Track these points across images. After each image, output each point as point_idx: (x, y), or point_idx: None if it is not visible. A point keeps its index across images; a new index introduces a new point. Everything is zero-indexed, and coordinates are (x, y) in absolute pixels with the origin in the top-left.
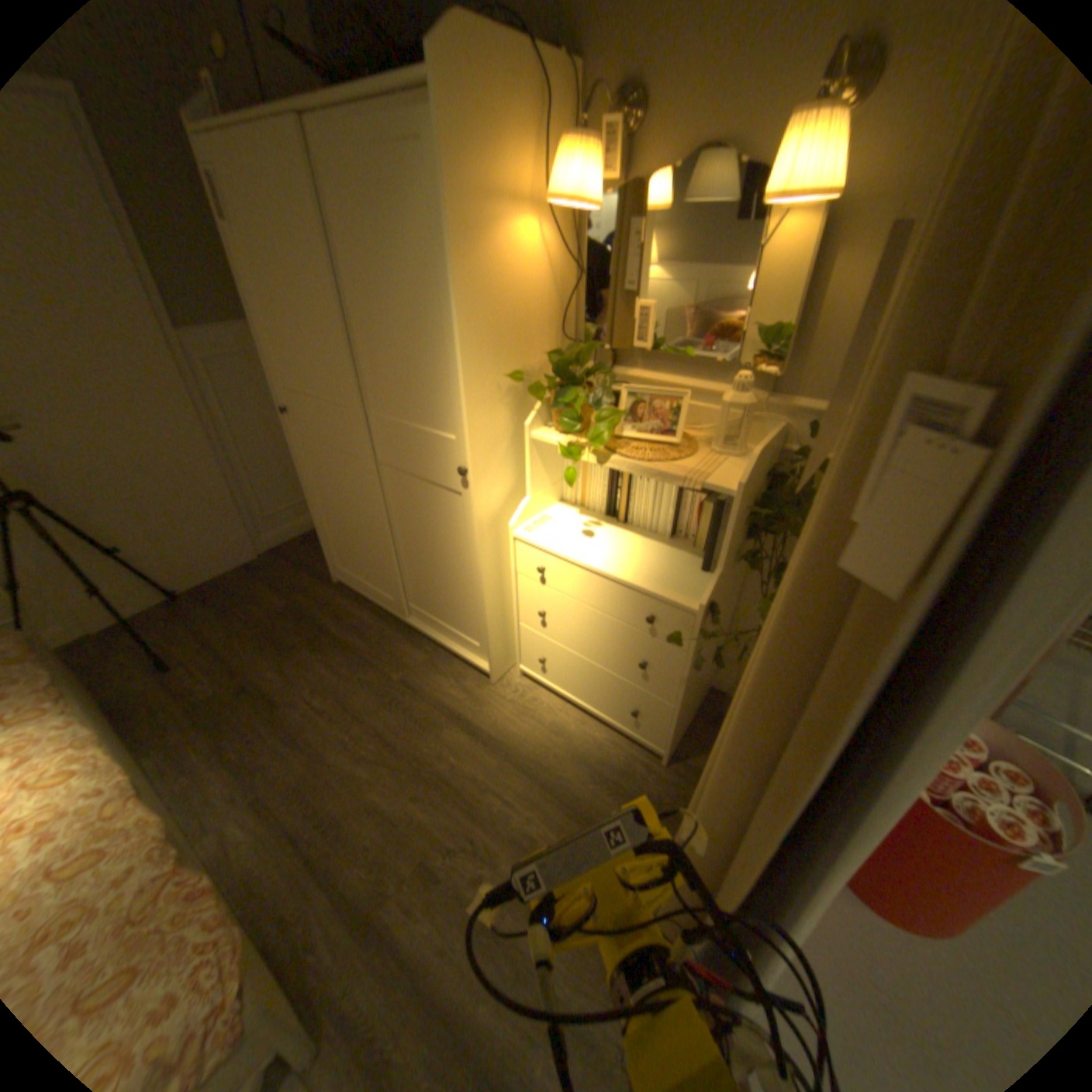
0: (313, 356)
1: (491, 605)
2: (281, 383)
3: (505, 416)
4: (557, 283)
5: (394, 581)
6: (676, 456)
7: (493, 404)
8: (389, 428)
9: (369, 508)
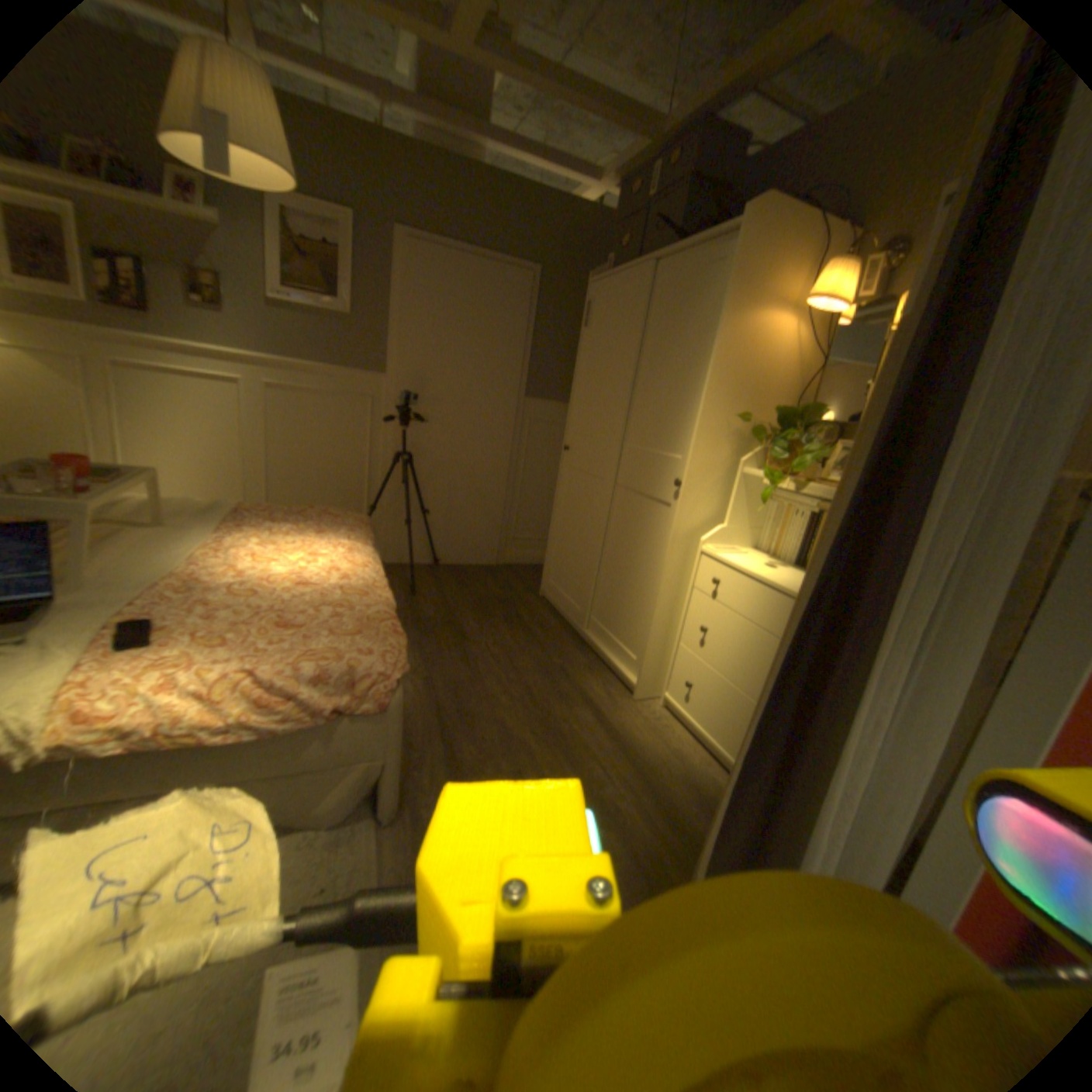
0: (603, 405)
1: (661, 612)
2: (572, 428)
3: (727, 449)
4: (802, 367)
5: (587, 589)
6: None
7: (720, 434)
8: (634, 454)
9: (594, 523)
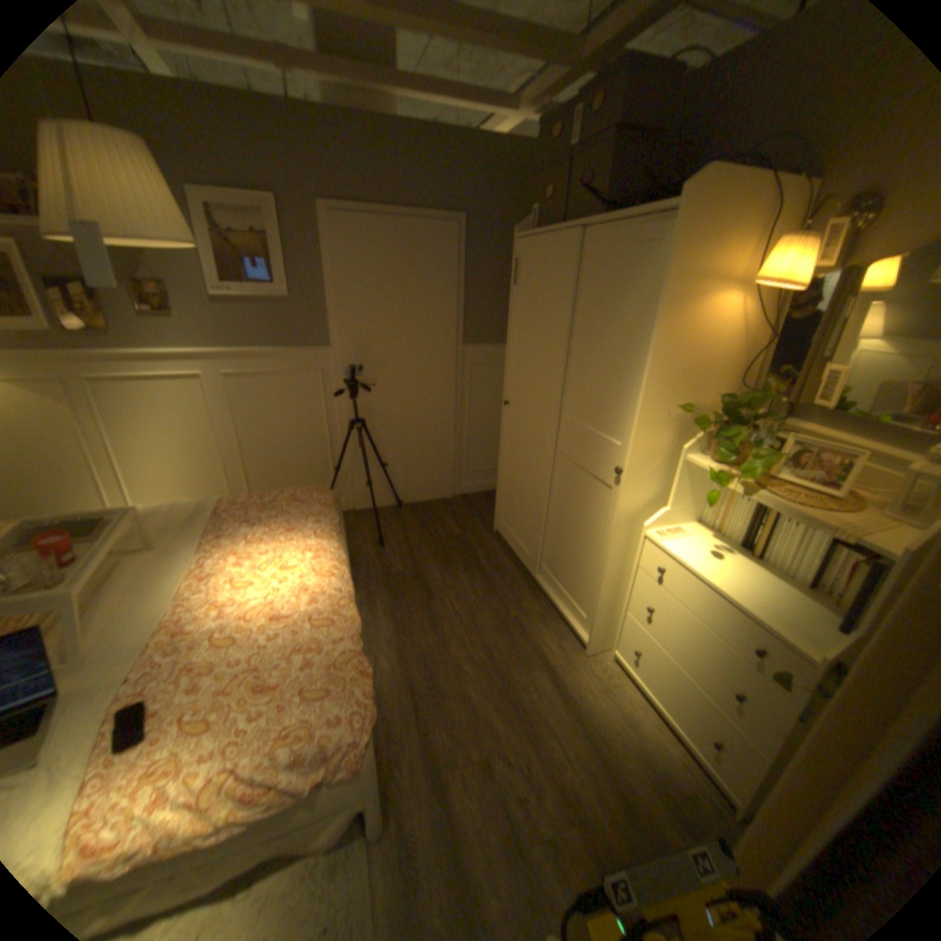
0: (538, 371)
1: (607, 586)
2: (510, 385)
3: (668, 437)
4: (748, 342)
5: (536, 542)
6: (835, 508)
7: (660, 425)
8: (573, 428)
9: (538, 482)
